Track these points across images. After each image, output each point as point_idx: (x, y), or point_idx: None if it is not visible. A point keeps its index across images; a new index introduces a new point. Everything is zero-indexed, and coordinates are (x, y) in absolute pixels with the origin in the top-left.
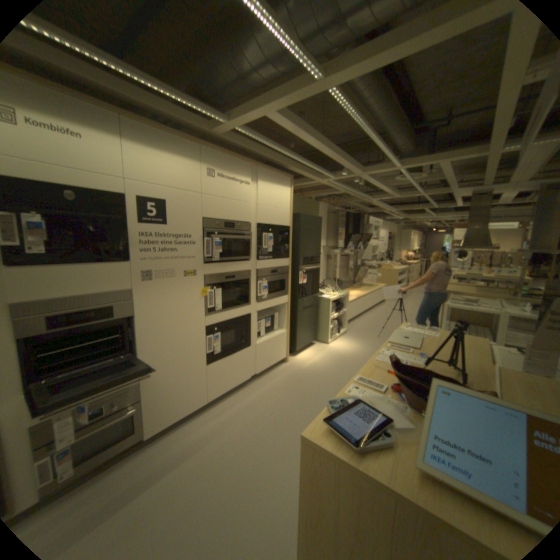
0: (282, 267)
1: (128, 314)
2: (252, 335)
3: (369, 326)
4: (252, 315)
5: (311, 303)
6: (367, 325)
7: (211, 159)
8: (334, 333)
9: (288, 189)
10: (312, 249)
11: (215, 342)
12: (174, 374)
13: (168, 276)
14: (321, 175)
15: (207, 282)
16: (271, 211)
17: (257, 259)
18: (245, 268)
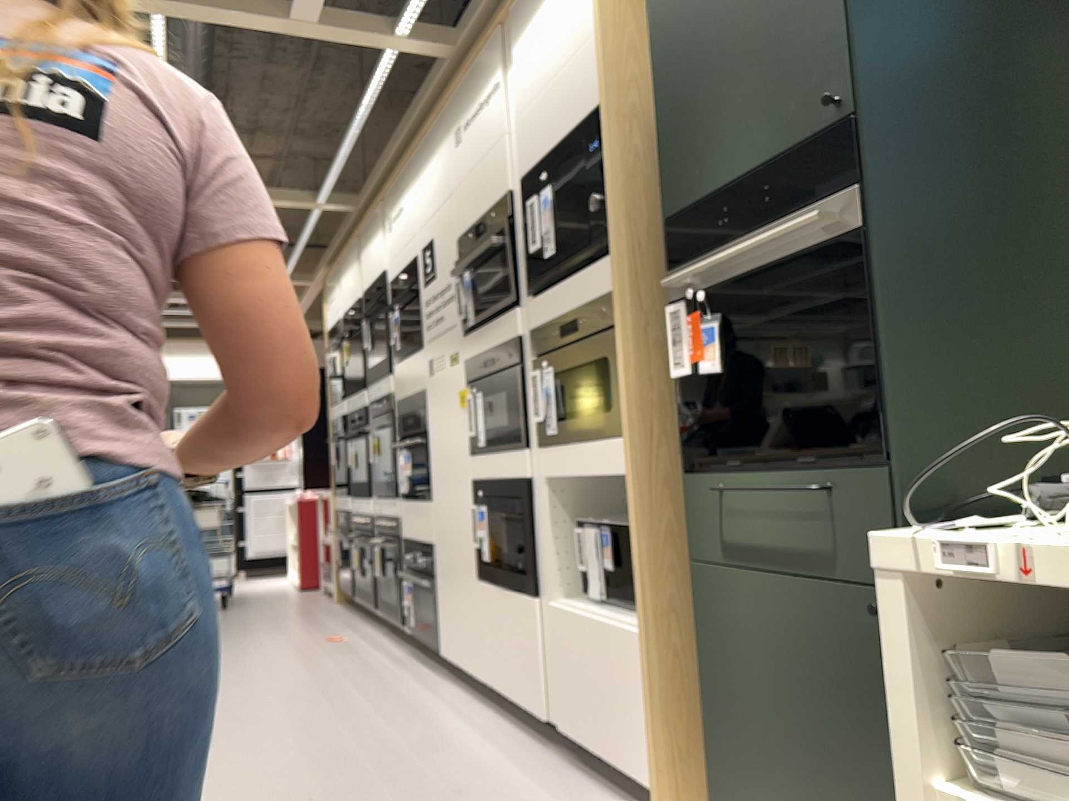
0: (601, 297)
1: (424, 426)
2: (548, 565)
3: None
4: (543, 489)
5: (822, 542)
6: None
7: (457, 107)
8: None
9: None
10: (762, 105)
11: (482, 528)
12: (453, 559)
13: (441, 365)
14: None
15: (468, 375)
16: (547, 99)
17: (529, 293)
18: (511, 331)
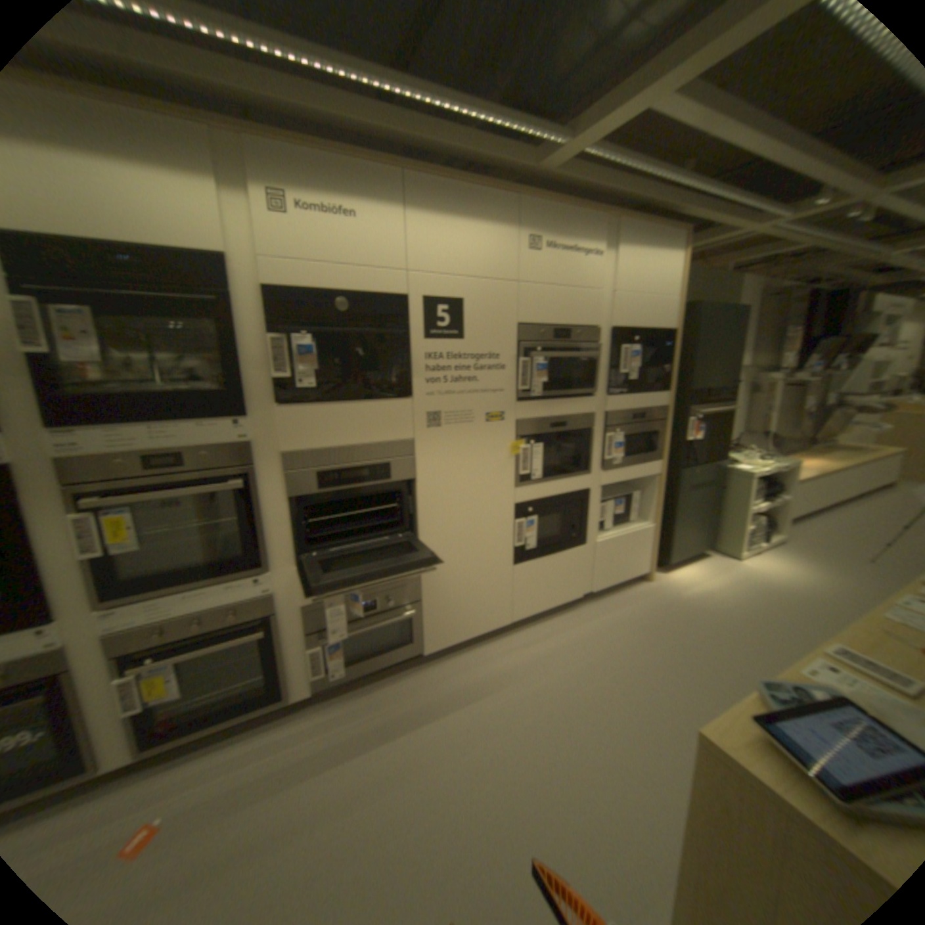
0: (657, 407)
1: (410, 475)
2: (592, 526)
3: (849, 536)
4: (595, 491)
5: (711, 479)
6: (843, 534)
7: (538, 217)
8: (760, 541)
9: (681, 253)
10: (723, 371)
11: (530, 531)
12: (467, 570)
13: (465, 420)
14: (760, 214)
15: (523, 431)
16: (643, 300)
17: (610, 393)
18: (587, 410)
